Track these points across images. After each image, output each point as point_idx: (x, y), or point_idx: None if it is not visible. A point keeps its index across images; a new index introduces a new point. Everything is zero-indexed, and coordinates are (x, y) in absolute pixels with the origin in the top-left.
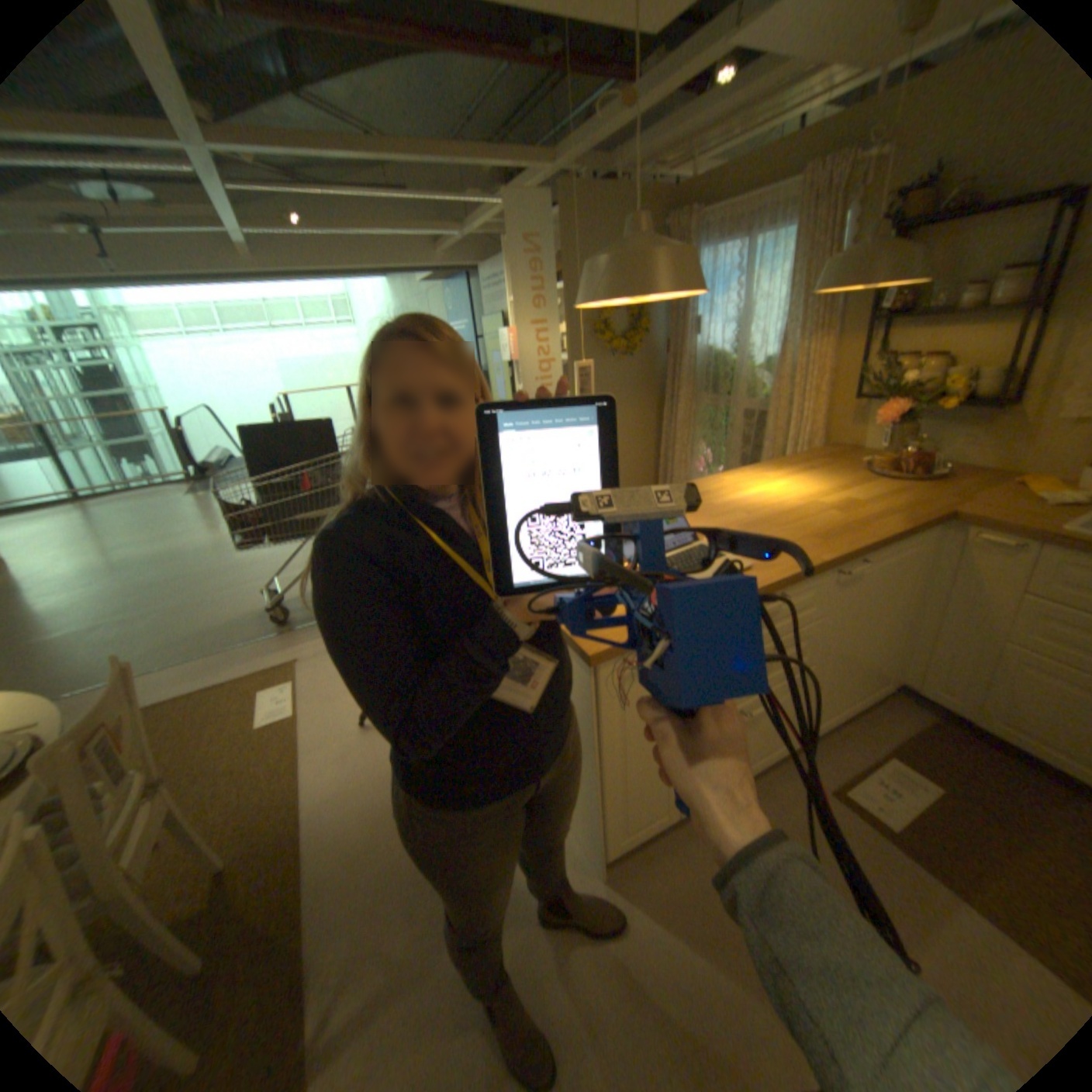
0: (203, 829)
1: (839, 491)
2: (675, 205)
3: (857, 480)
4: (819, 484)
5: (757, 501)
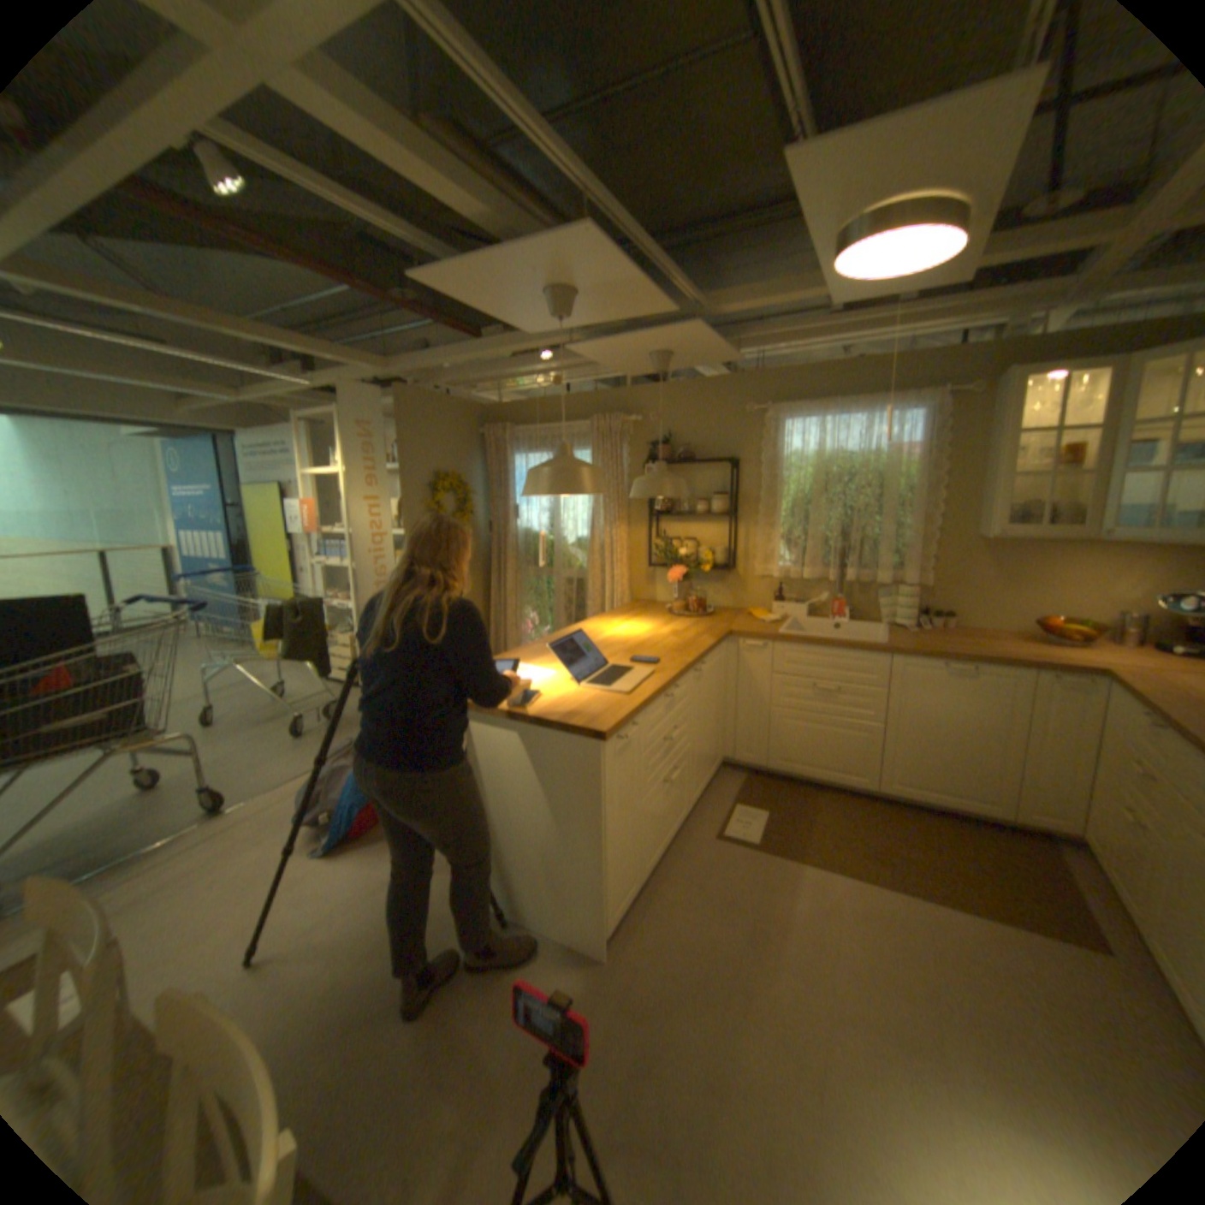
0: None
1: (663, 627)
2: (484, 420)
3: (668, 620)
4: (648, 625)
5: (620, 638)
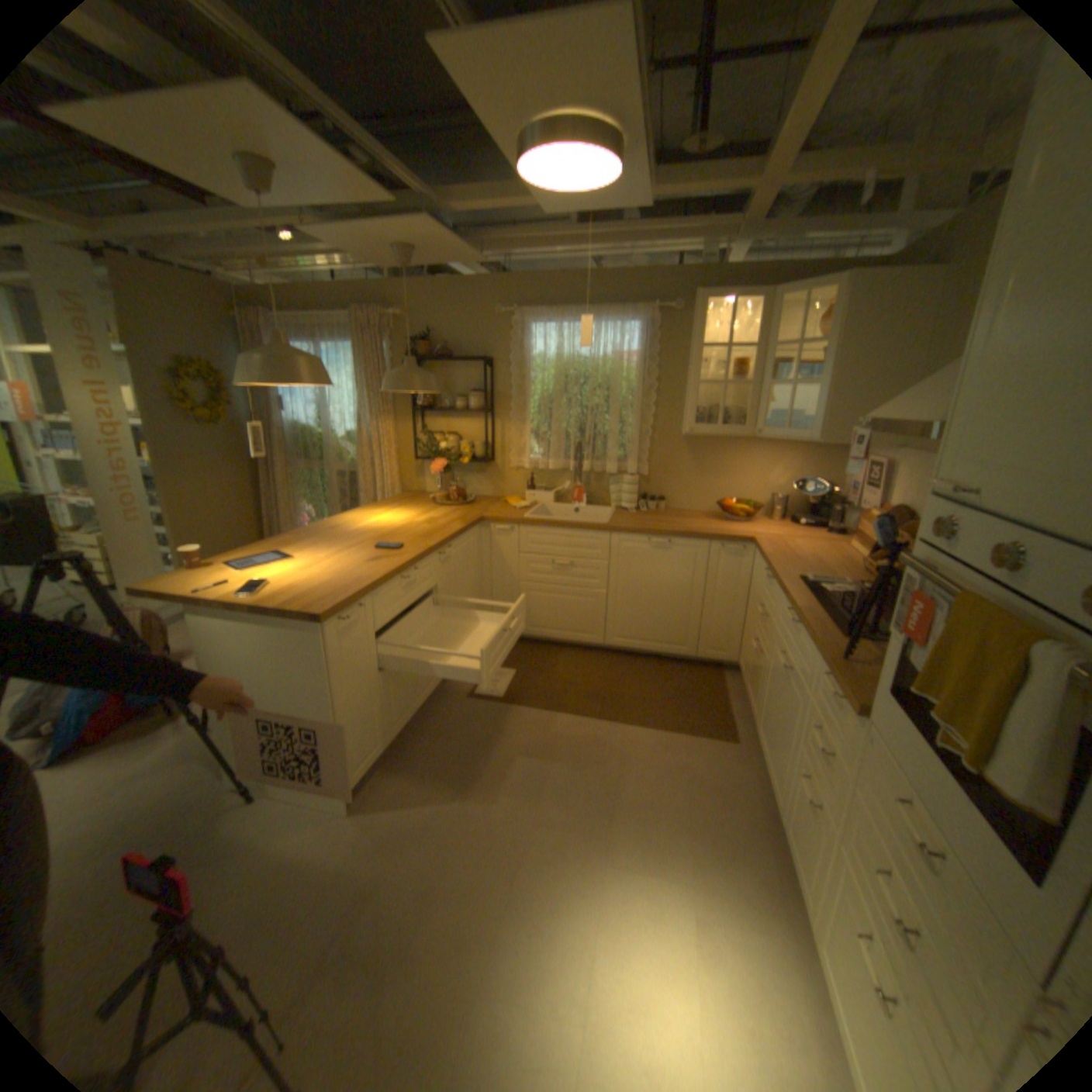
0: None
1: (422, 516)
2: (236, 303)
3: (430, 510)
4: (409, 514)
5: (376, 527)
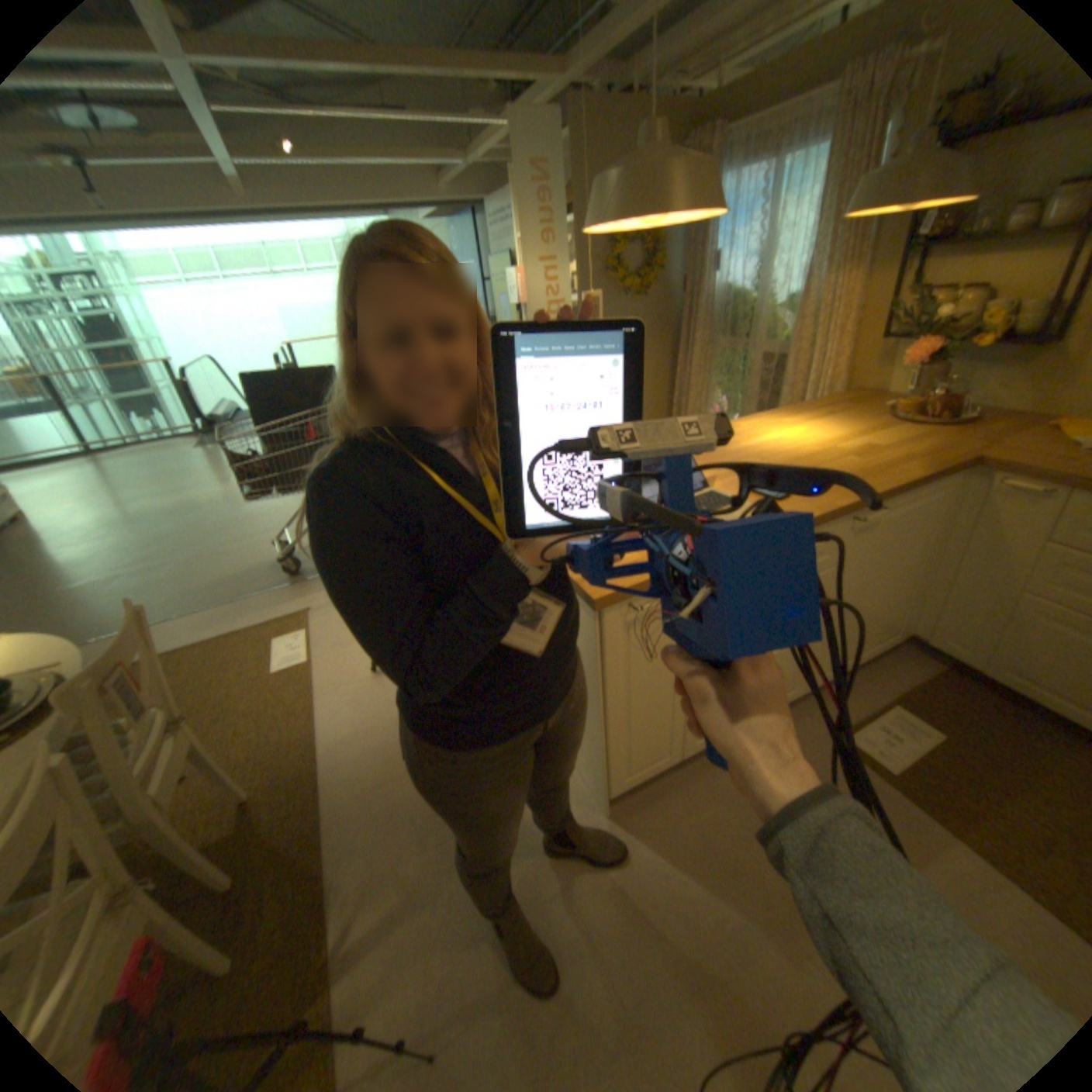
0: (226, 764)
1: (858, 436)
2: (696, 122)
3: (879, 424)
4: (838, 429)
5: (772, 447)
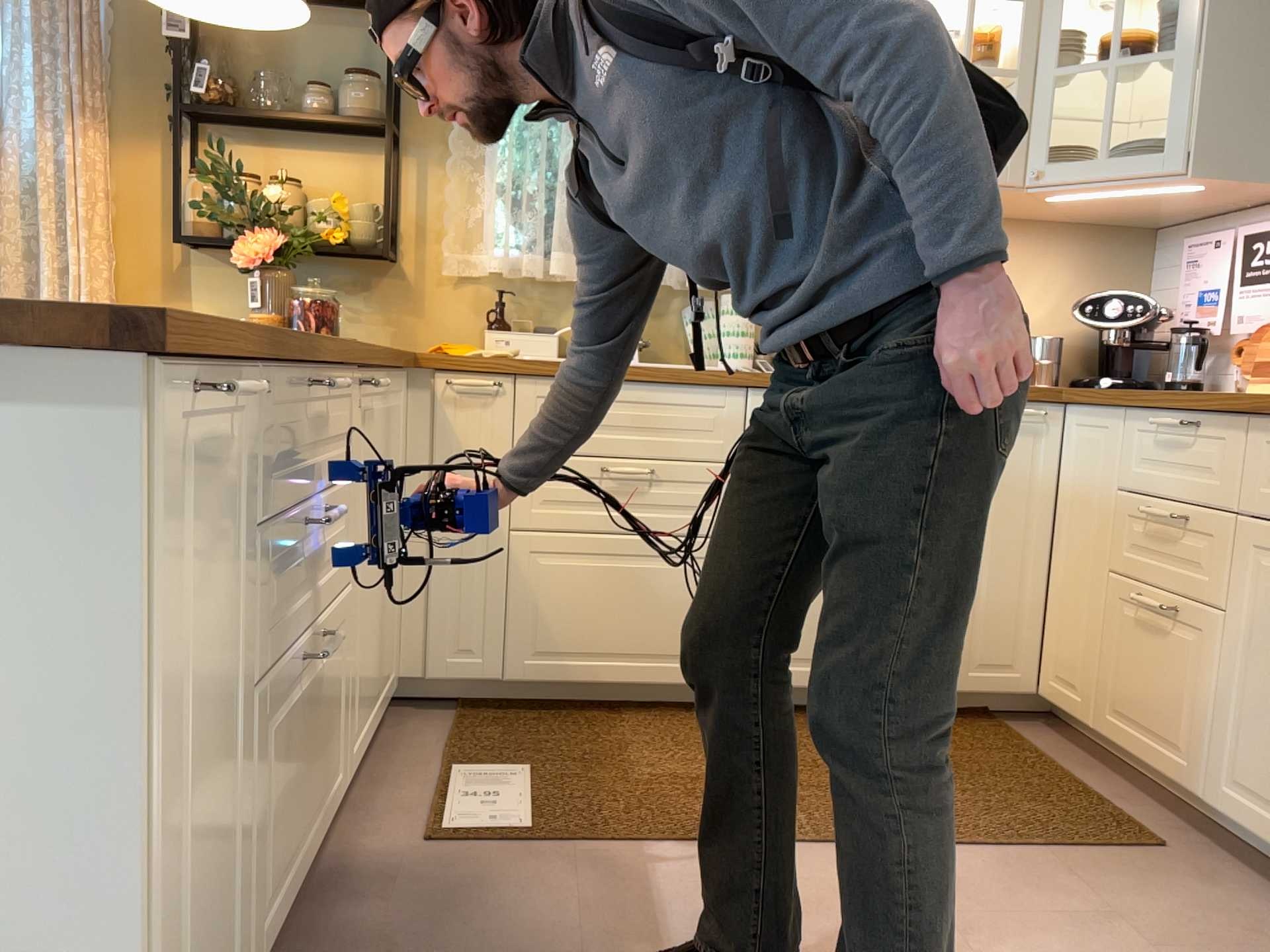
0: None
1: None
2: None
3: None
4: None
5: None
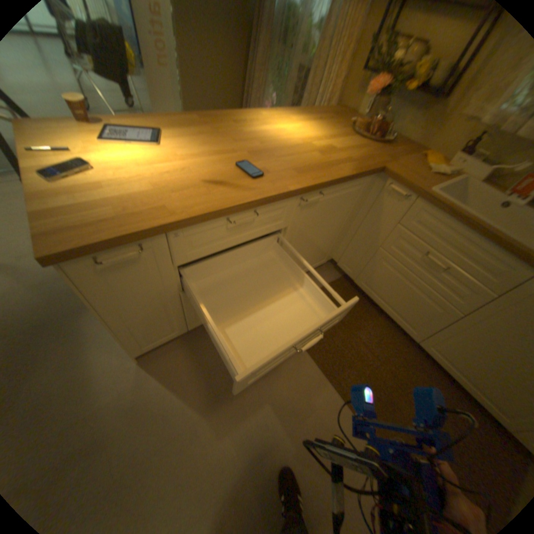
0: None
1: (328, 139)
2: None
3: (343, 133)
4: (319, 131)
5: (274, 135)
